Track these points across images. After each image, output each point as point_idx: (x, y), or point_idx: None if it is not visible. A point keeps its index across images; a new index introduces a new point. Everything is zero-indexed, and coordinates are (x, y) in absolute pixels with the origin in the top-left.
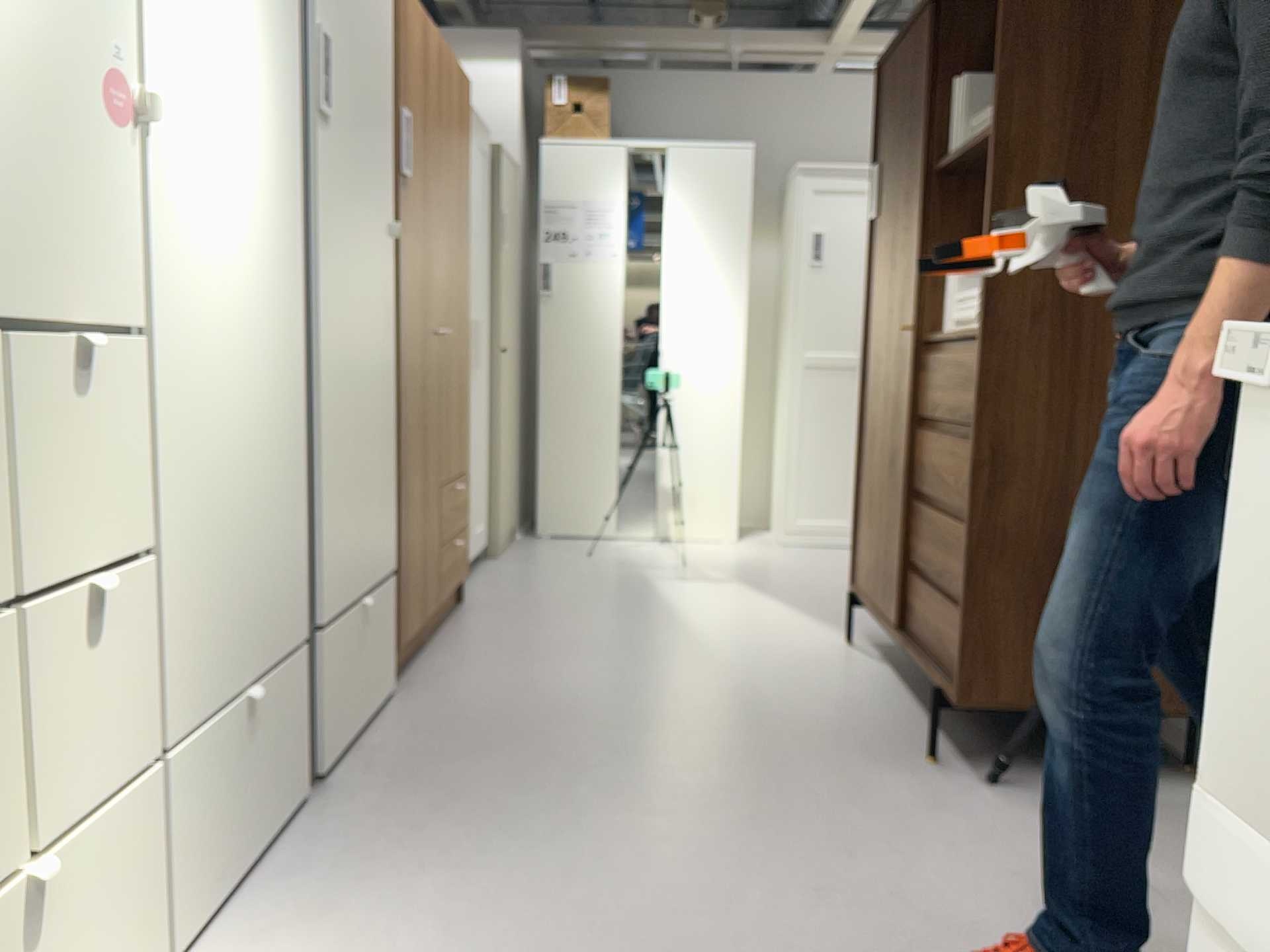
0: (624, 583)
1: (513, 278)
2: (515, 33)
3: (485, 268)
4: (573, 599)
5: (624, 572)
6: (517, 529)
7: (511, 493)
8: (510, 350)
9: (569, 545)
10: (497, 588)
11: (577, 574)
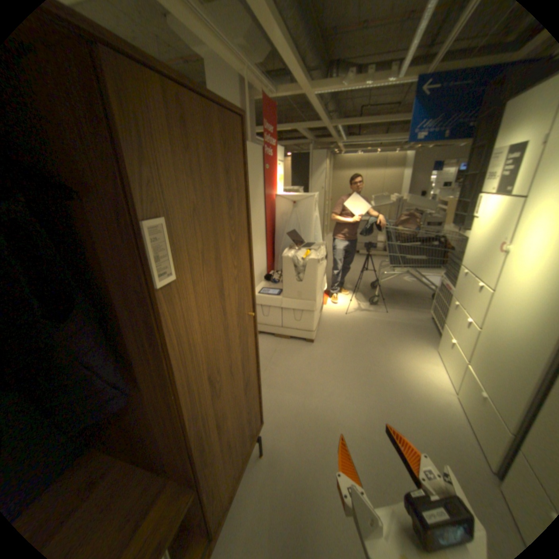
0: None
1: None
2: None
3: None
4: None
5: None
6: None
7: None
8: None
9: None
10: None
11: None
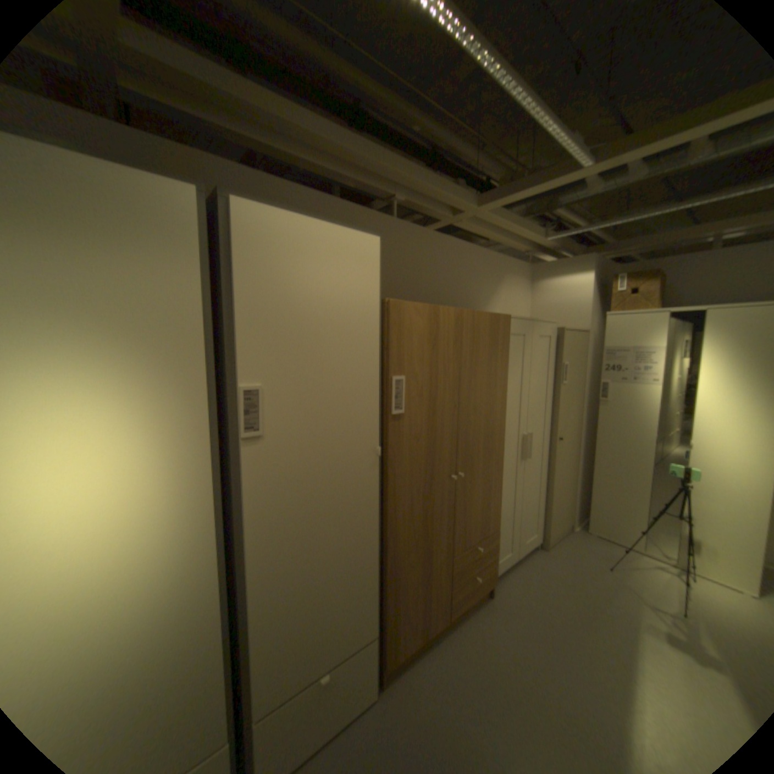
0: (616, 623)
1: (578, 394)
2: (592, 256)
3: (546, 398)
4: (564, 629)
5: (625, 605)
6: (576, 526)
7: (569, 511)
8: (571, 435)
9: (604, 552)
10: (525, 589)
11: (588, 593)
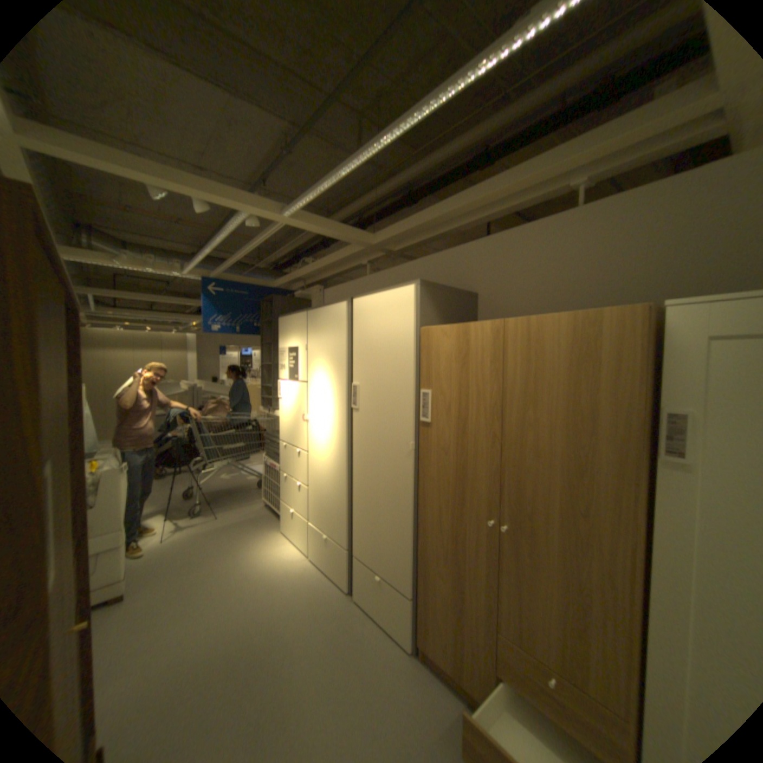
0: None
1: None
2: None
3: None
4: None
5: None
6: None
7: None
8: None
9: None
10: None
11: None
